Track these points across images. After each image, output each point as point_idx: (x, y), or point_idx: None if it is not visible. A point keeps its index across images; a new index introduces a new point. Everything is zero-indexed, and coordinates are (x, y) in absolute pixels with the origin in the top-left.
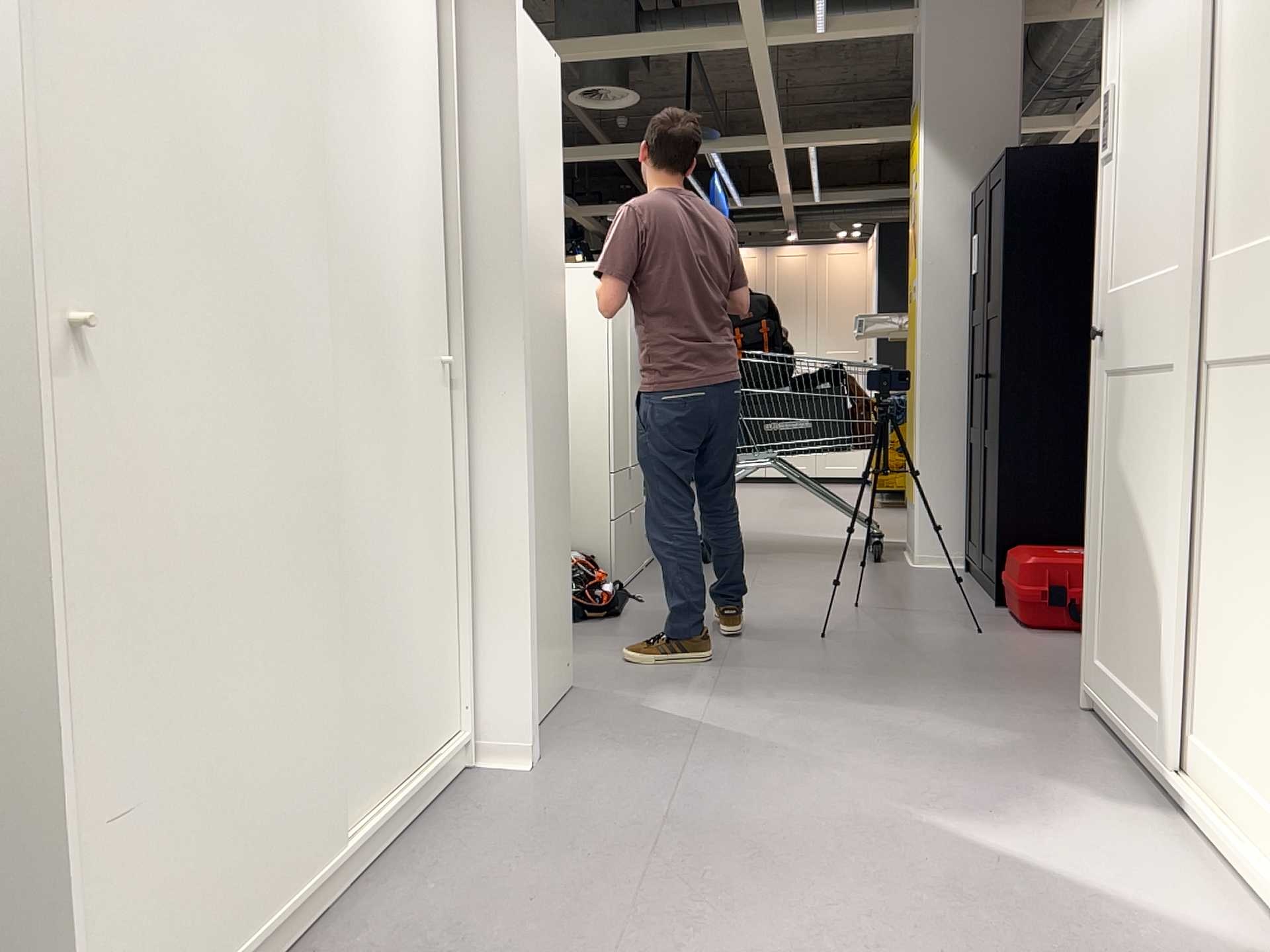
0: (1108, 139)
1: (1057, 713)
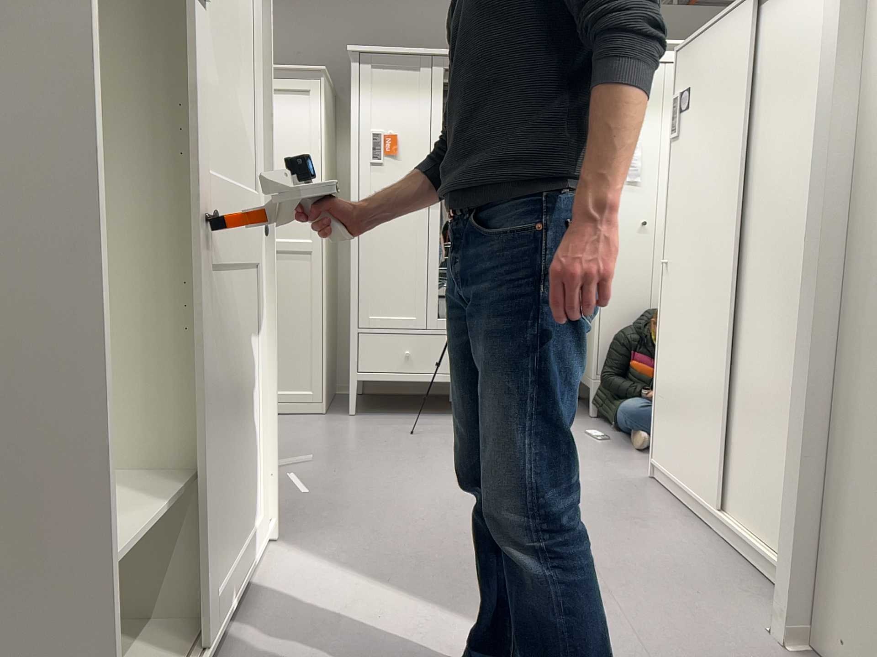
0: None
1: None
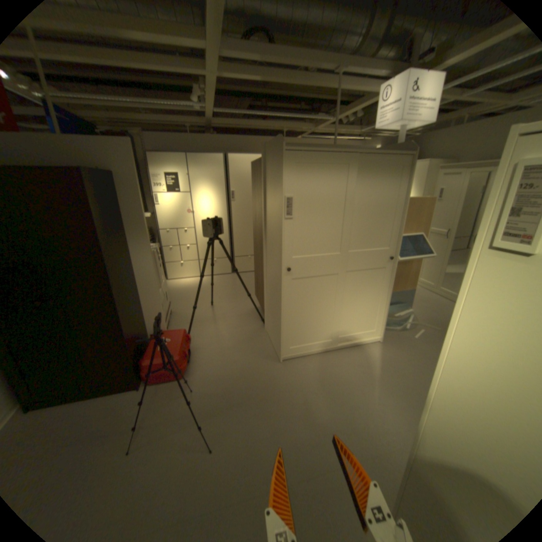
0: (293, 212)
1: (288, 367)
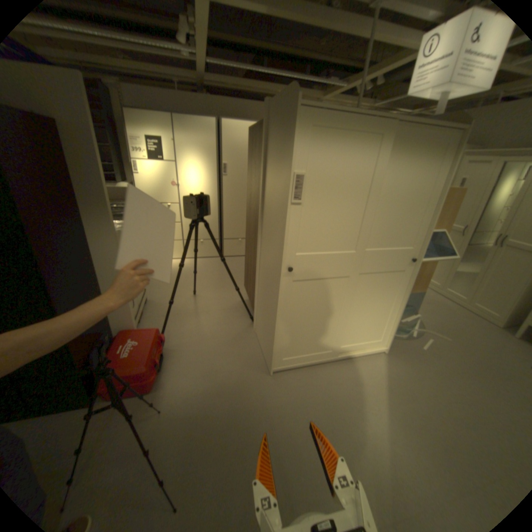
0: (303, 195)
1: (279, 381)
